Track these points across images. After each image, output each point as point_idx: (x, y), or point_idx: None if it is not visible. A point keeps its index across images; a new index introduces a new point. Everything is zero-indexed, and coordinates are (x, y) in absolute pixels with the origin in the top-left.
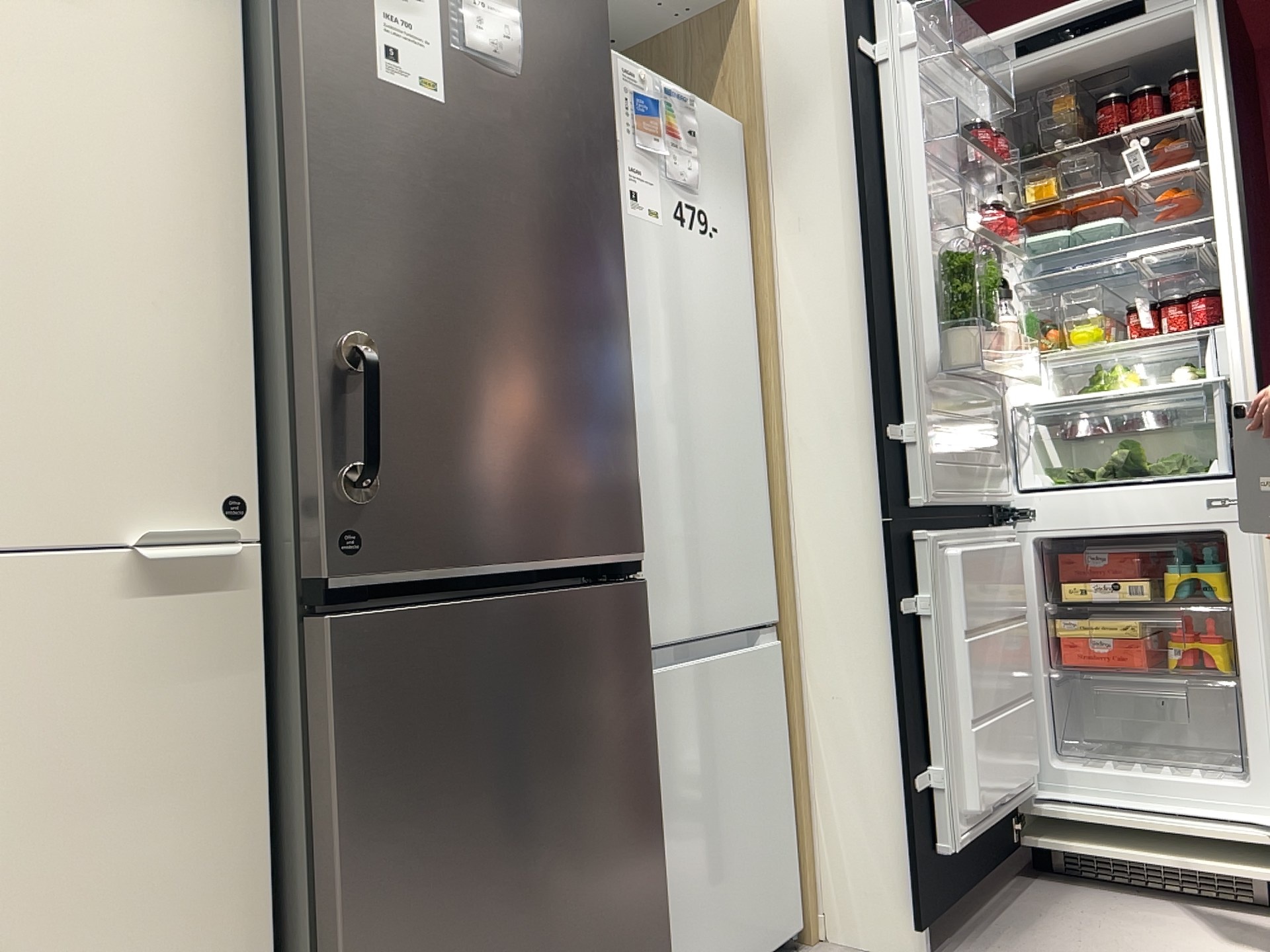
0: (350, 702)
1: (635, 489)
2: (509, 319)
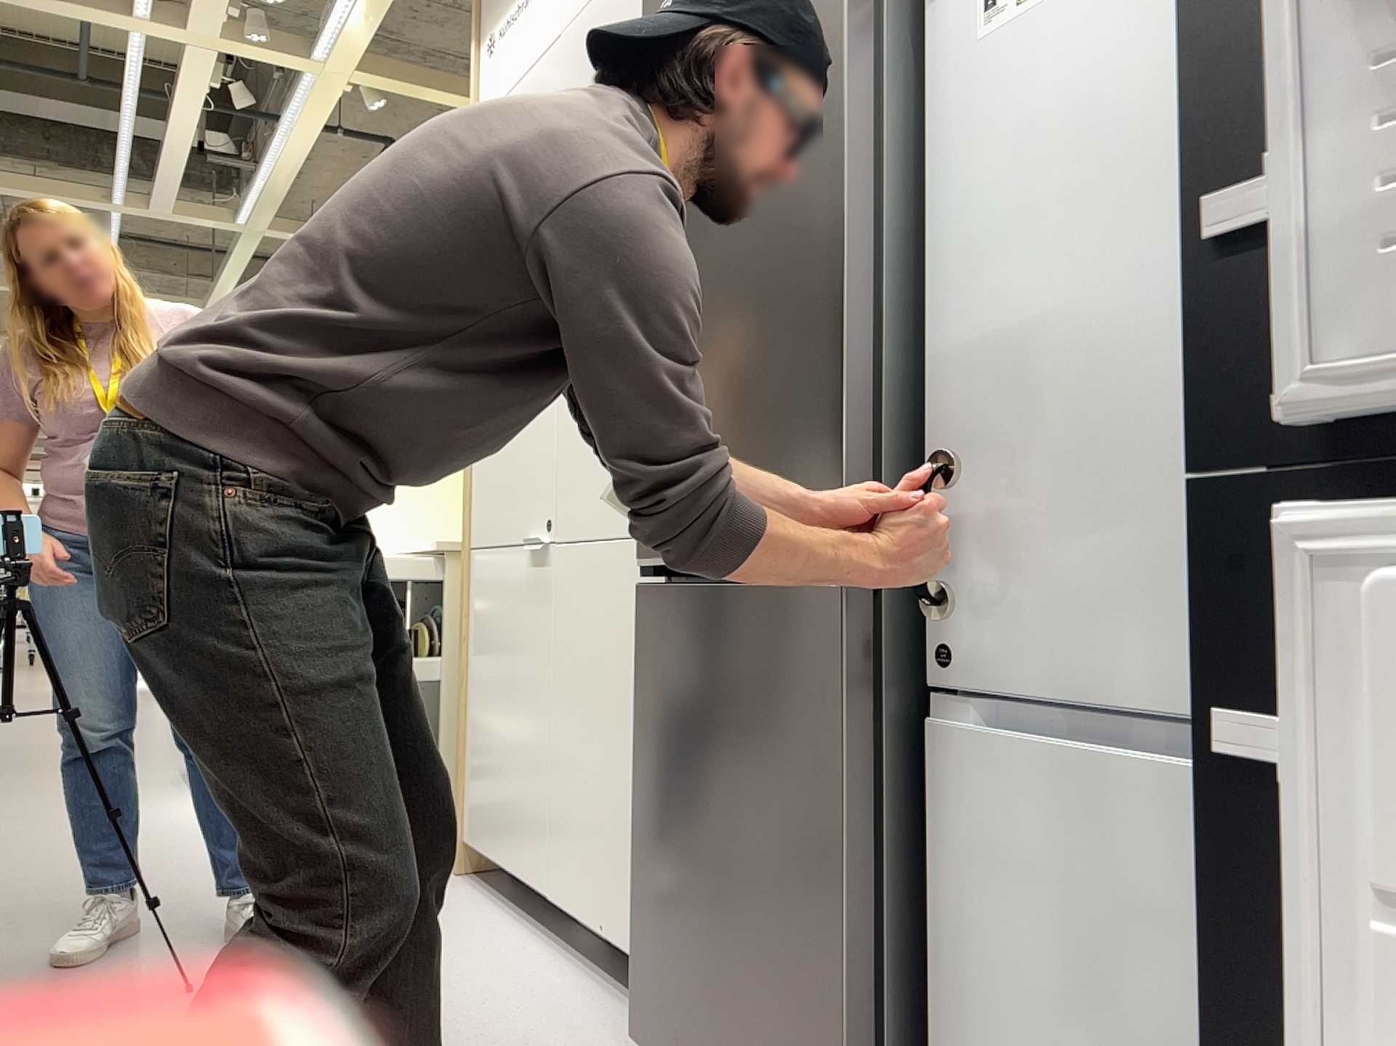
0: (642, 646)
1: (842, 472)
2: (725, 325)
